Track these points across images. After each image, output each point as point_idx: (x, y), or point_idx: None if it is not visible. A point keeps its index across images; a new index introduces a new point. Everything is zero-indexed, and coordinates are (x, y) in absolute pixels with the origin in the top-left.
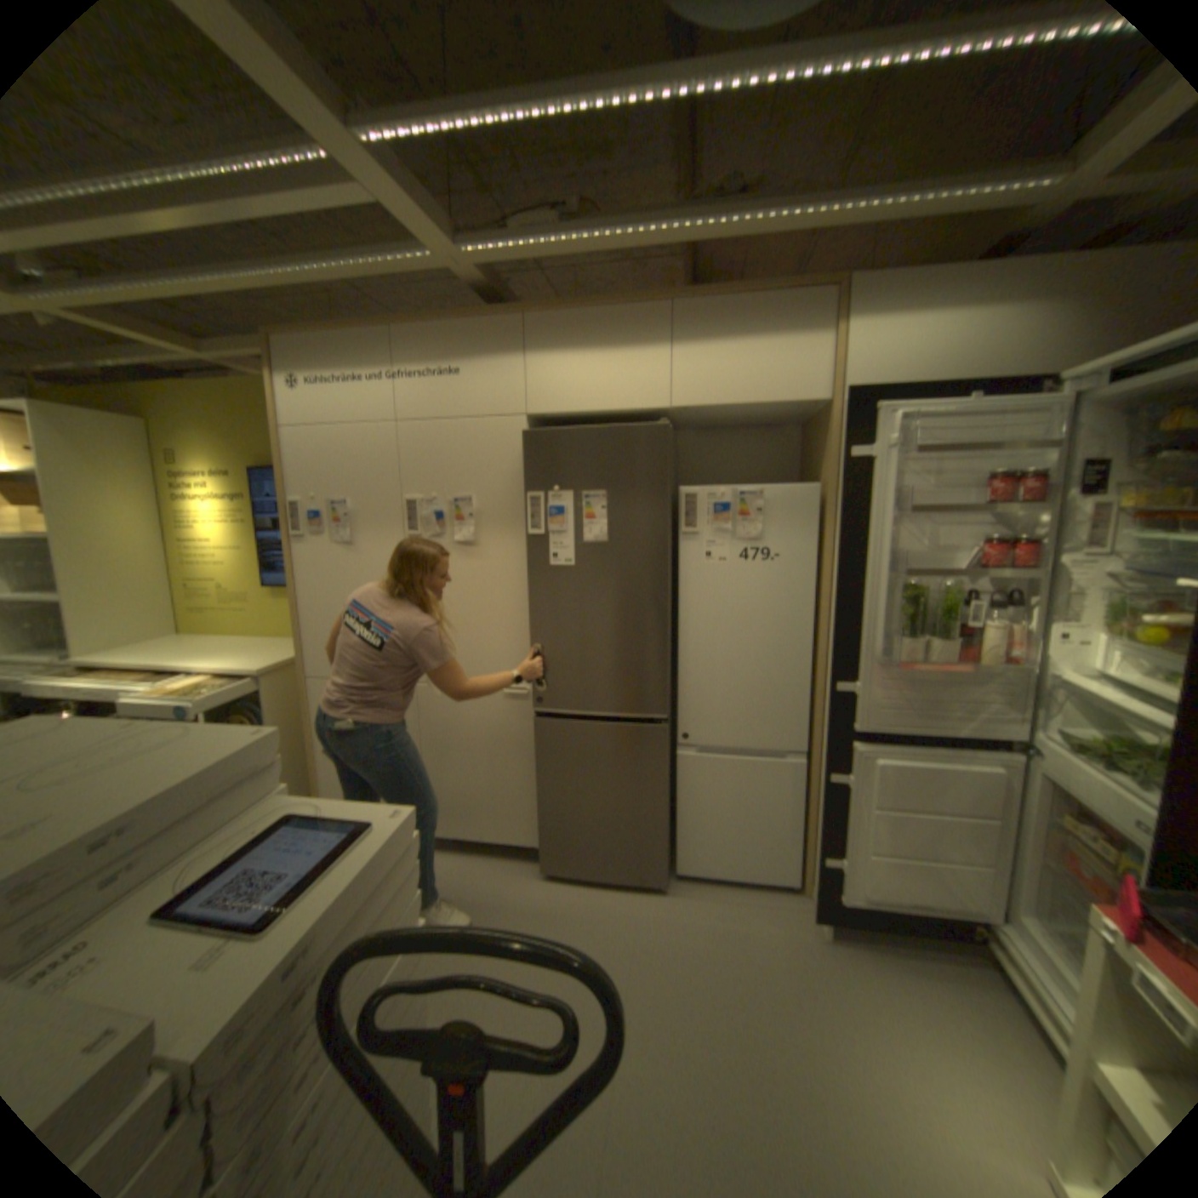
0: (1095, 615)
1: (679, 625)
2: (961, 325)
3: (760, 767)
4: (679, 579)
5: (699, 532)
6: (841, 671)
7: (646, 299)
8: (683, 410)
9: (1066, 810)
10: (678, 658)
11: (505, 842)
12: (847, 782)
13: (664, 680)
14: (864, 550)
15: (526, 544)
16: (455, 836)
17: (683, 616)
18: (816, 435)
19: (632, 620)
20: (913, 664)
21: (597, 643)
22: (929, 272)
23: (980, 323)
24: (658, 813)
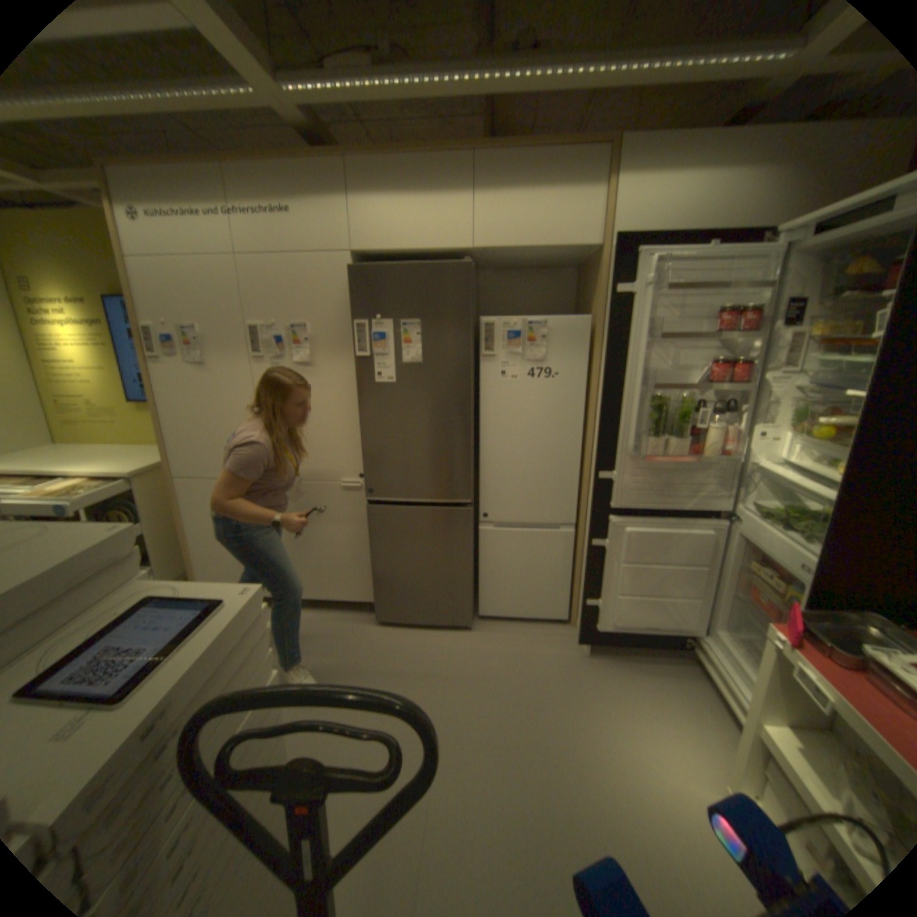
0: (785, 418)
1: (480, 429)
2: (704, 183)
3: (541, 536)
4: (480, 393)
5: (495, 354)
6: (602, 462)
7: (451, 148)
8: (483, 250)
9: (752, 557)
10: (479, 456)
11: (347, 599)
12: (603, 544)
13: (469, 473)
14: (623, 368)
15: (354, 364)
16: (308, 597)
17: (483, 422)
18: (588, 276)
19: (443, 426)
20: (655, 456)
21: (415, 445)
22: (683, 136)
23: (719, 183)
24: (465, 572)
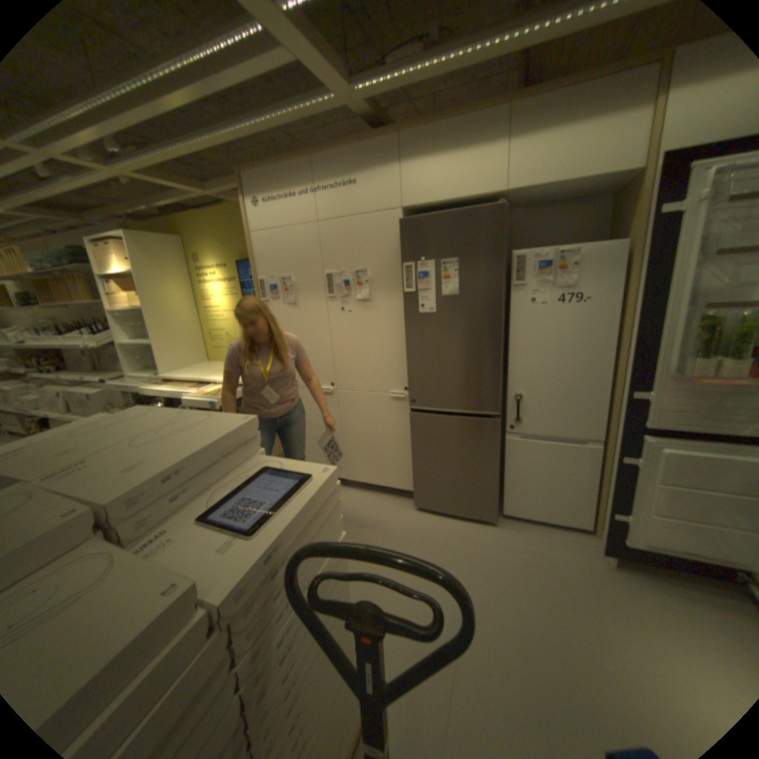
0: None
1: (509, 351)
2: None
3: (567, 449)
4: (510, 318)
5: (526, 283)
6: (637, 383)
7: (489, 104)
8: (516, 191)
9: None
10: (508, 374)
11: (392, 486)
12: (637, 463)
13: (498, 389)
14: (666, 289)
15: (402, 299)
16: (363, 481)
17: (512, 345)
18: (626, 200)
19: (475, 348)
20: (704, 378)
21: (450, 364)
22: None
23: None
24: (492, 476)
